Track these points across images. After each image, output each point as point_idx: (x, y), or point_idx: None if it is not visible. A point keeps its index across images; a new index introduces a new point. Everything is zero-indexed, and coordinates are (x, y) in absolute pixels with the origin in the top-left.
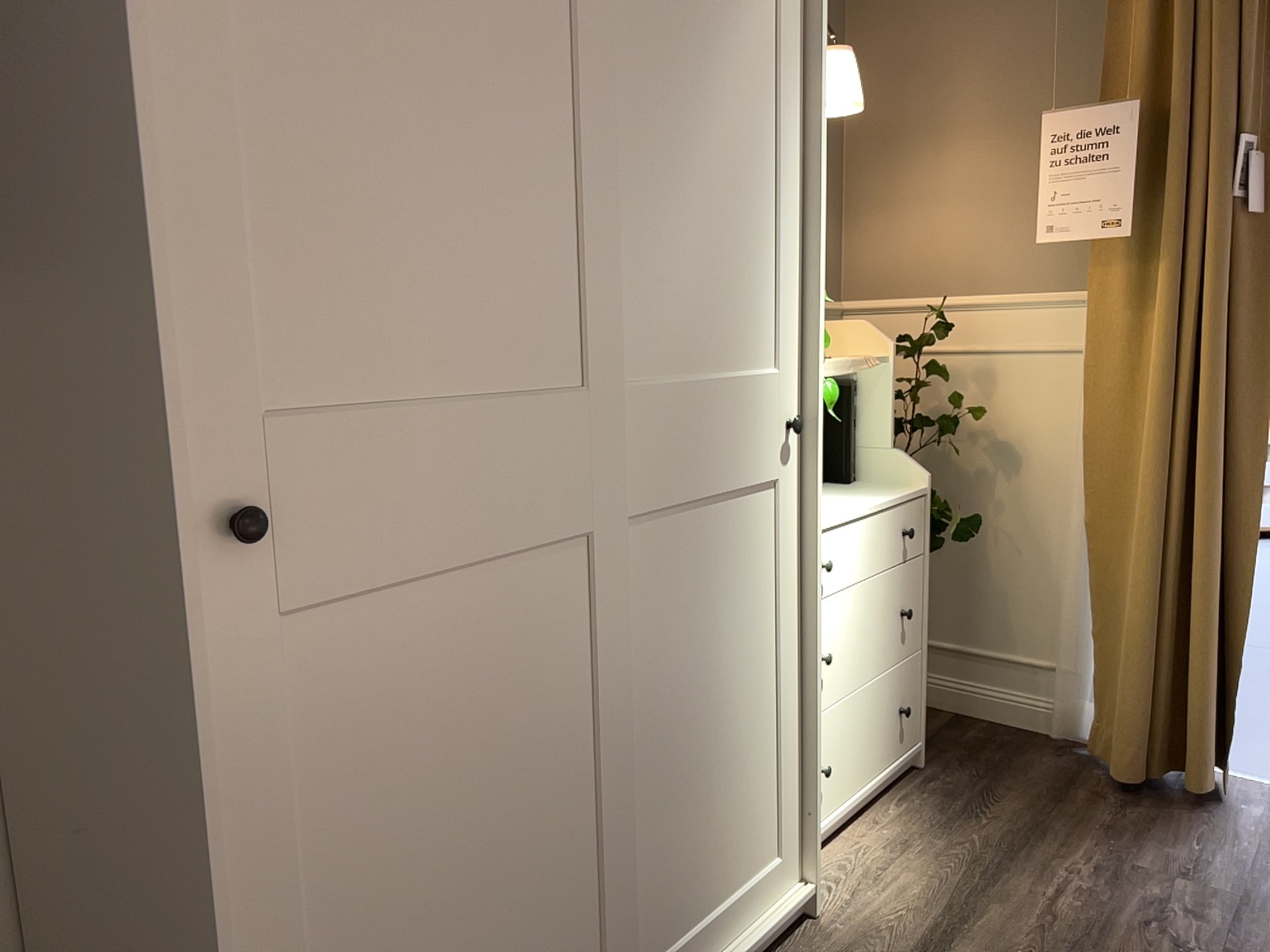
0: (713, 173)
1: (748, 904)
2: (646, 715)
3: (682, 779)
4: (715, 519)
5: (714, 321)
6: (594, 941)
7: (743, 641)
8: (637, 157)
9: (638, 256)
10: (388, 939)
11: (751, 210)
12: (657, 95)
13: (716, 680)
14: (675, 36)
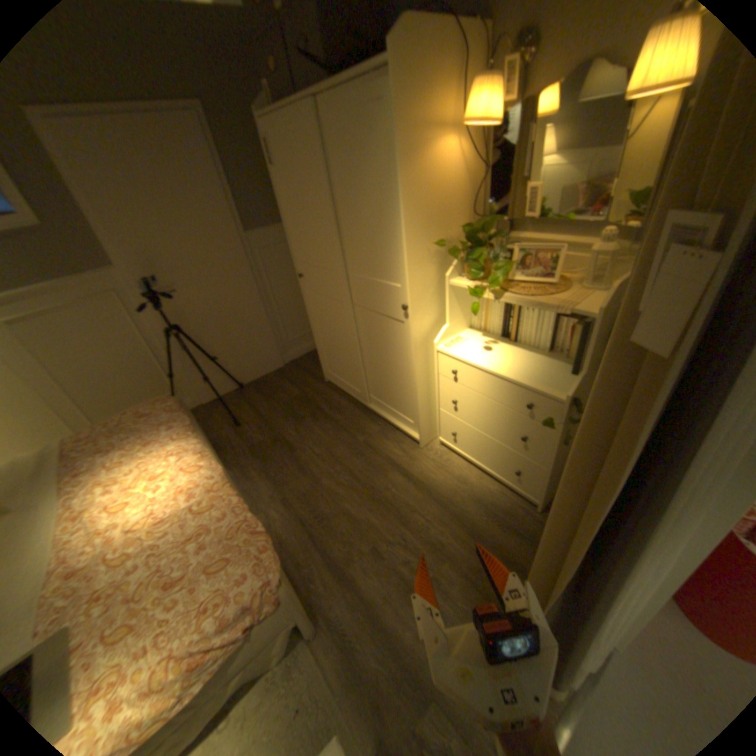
0: (369, 206)
1: (399, 425)
2: (368, 354)
3: (380, 377)
4: (383, 321)
5: (375, 260)
6: (357, 382)
7: (398, 363)
8: (344, 206)
9: (349, 236)
10: (325, 344)
11: (387, 219)
12: (346, 183)
13: (389, 364)
14: (348, 158)
